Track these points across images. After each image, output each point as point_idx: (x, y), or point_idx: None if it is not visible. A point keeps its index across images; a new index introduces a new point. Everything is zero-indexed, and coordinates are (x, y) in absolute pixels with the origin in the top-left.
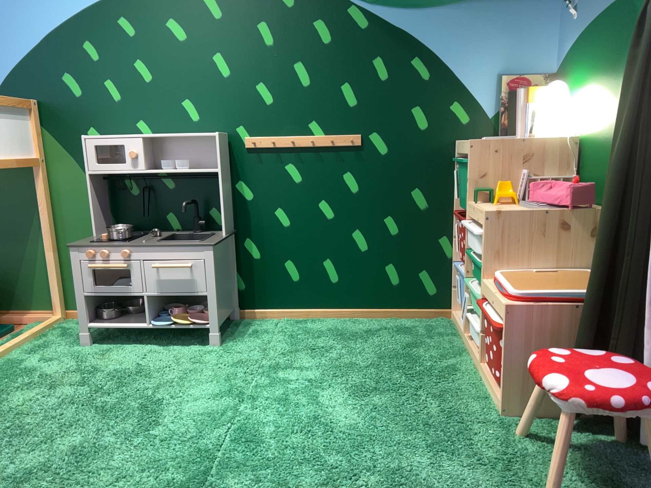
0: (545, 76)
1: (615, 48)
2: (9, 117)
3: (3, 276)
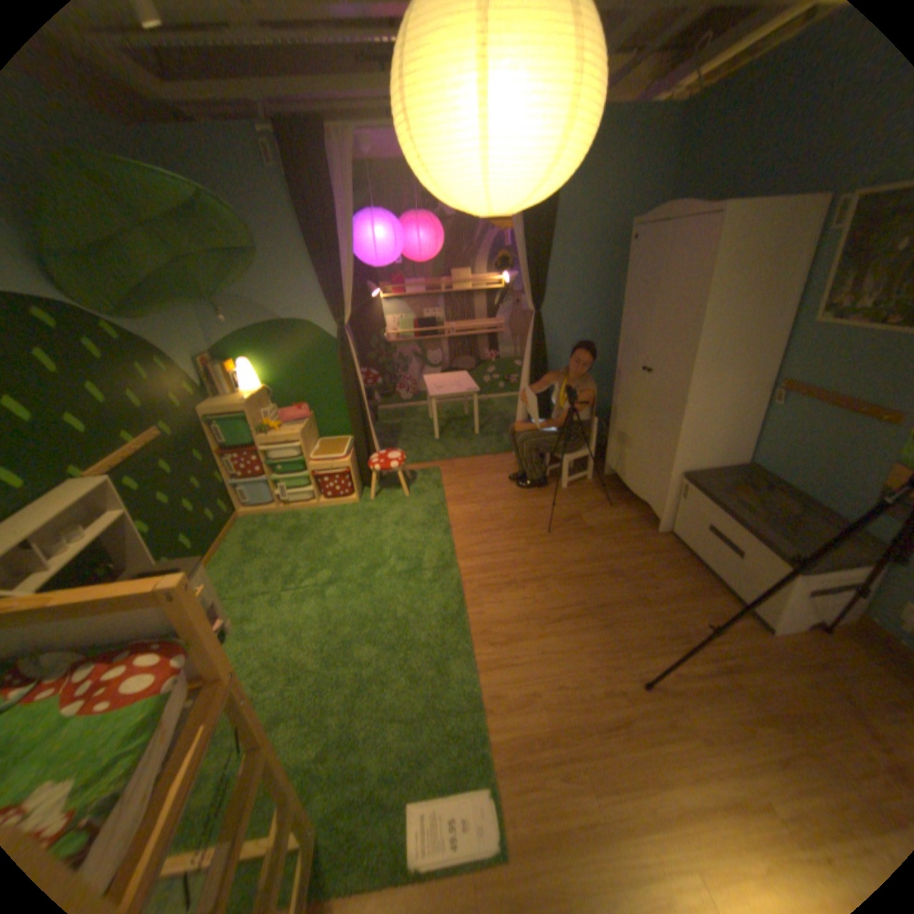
0: (208, 354)
1: (282, 343)
2: None
3: None
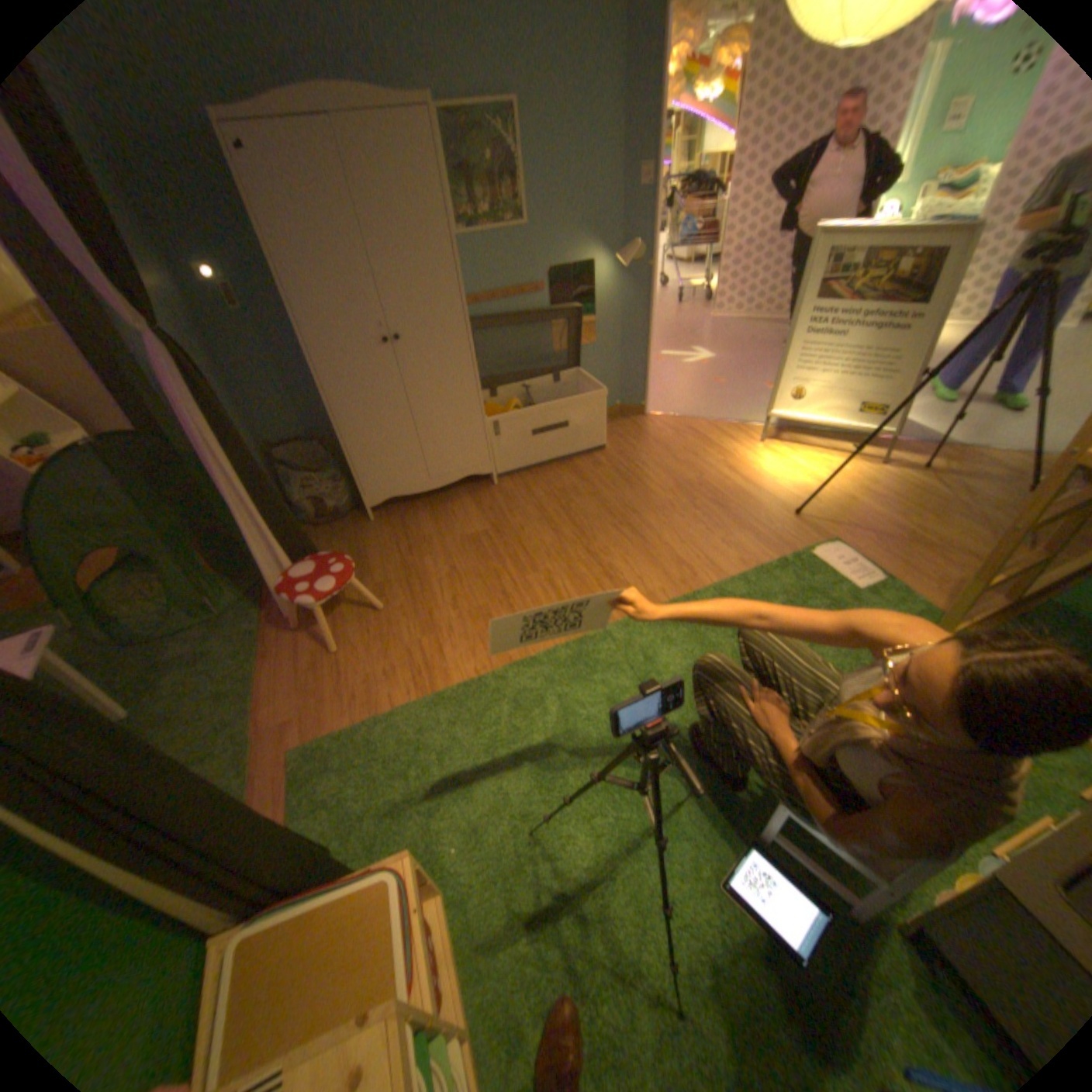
0: None
1: None
2: None
3: None
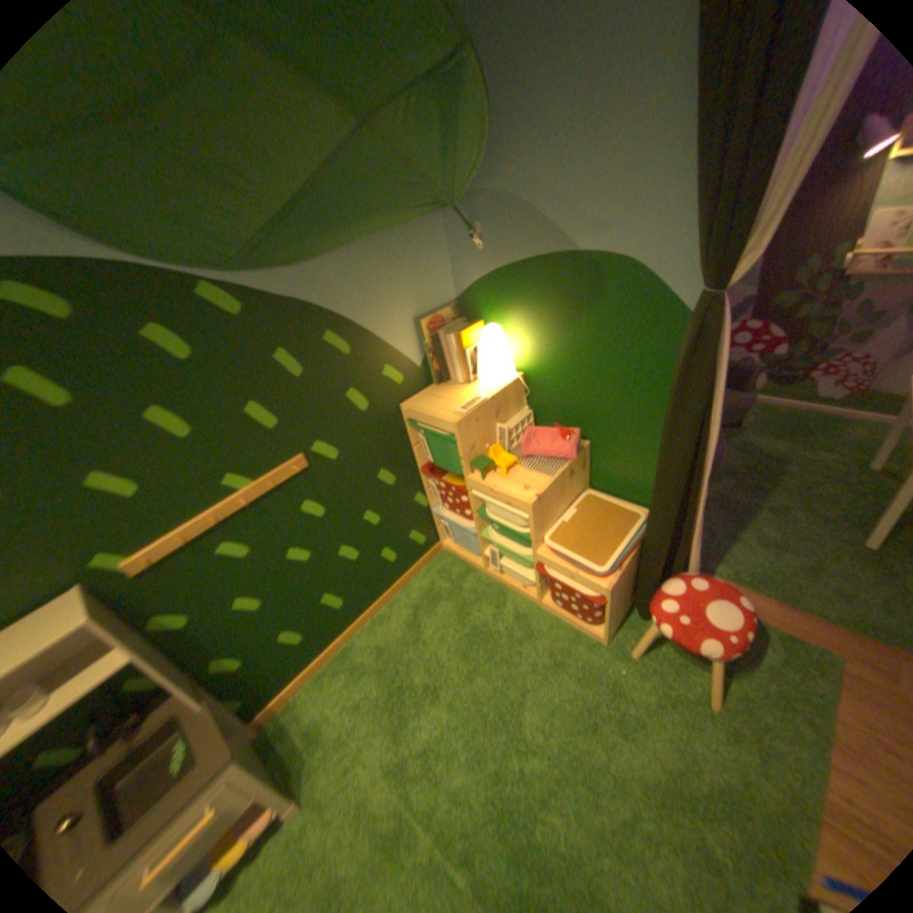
0: (453, 306)
1: (570, 302)
2: None
3: None
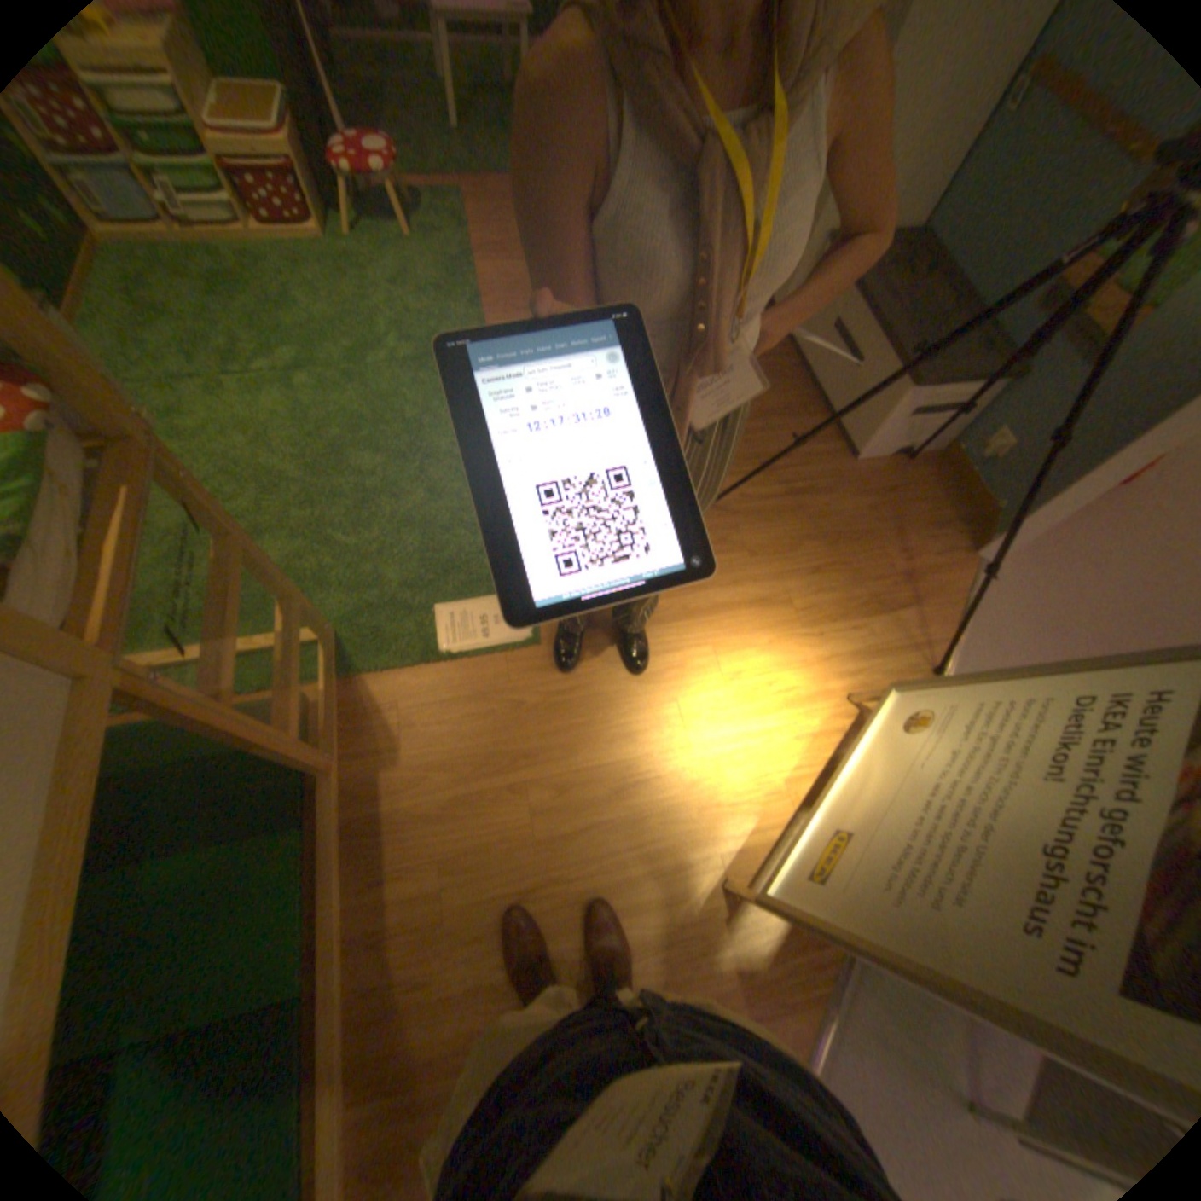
0: None
1: None
2: None
3: None
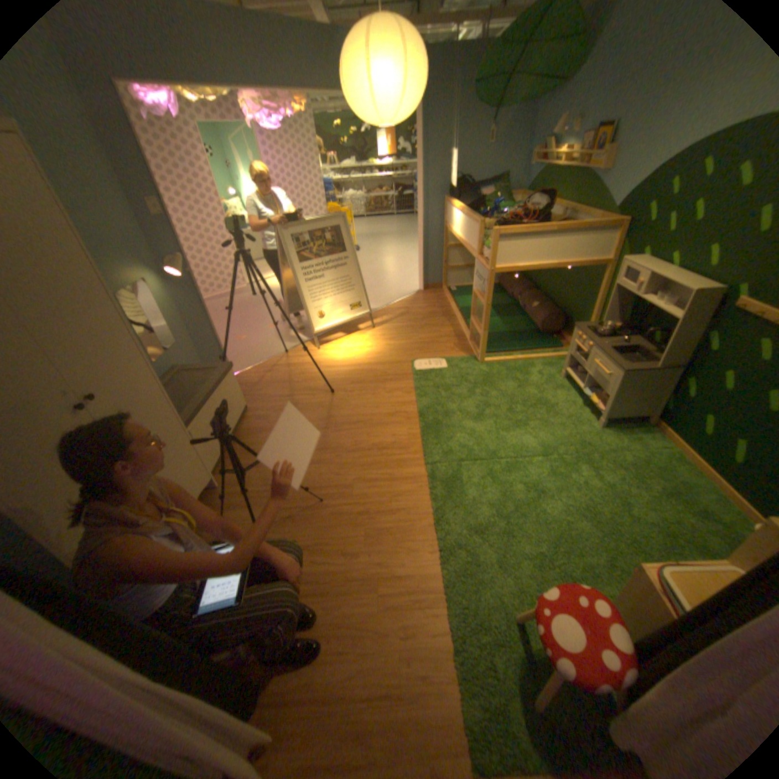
0: None
1: None
2: (611, 227)
3: (577, 317)
